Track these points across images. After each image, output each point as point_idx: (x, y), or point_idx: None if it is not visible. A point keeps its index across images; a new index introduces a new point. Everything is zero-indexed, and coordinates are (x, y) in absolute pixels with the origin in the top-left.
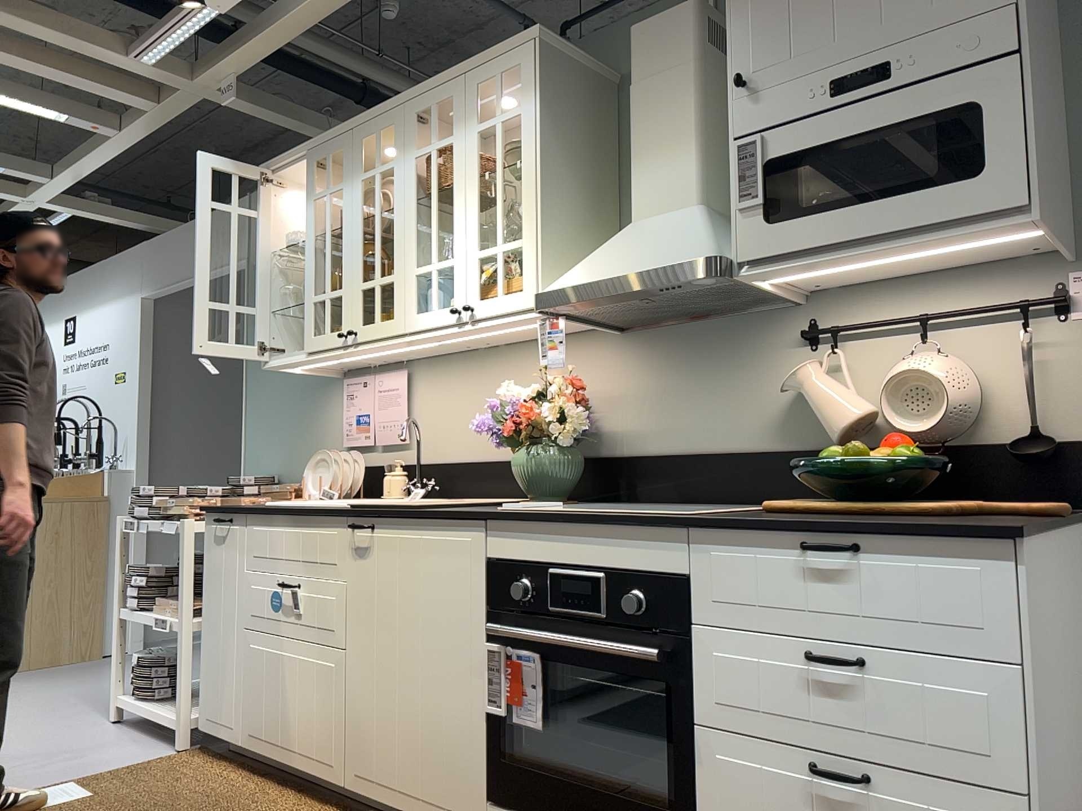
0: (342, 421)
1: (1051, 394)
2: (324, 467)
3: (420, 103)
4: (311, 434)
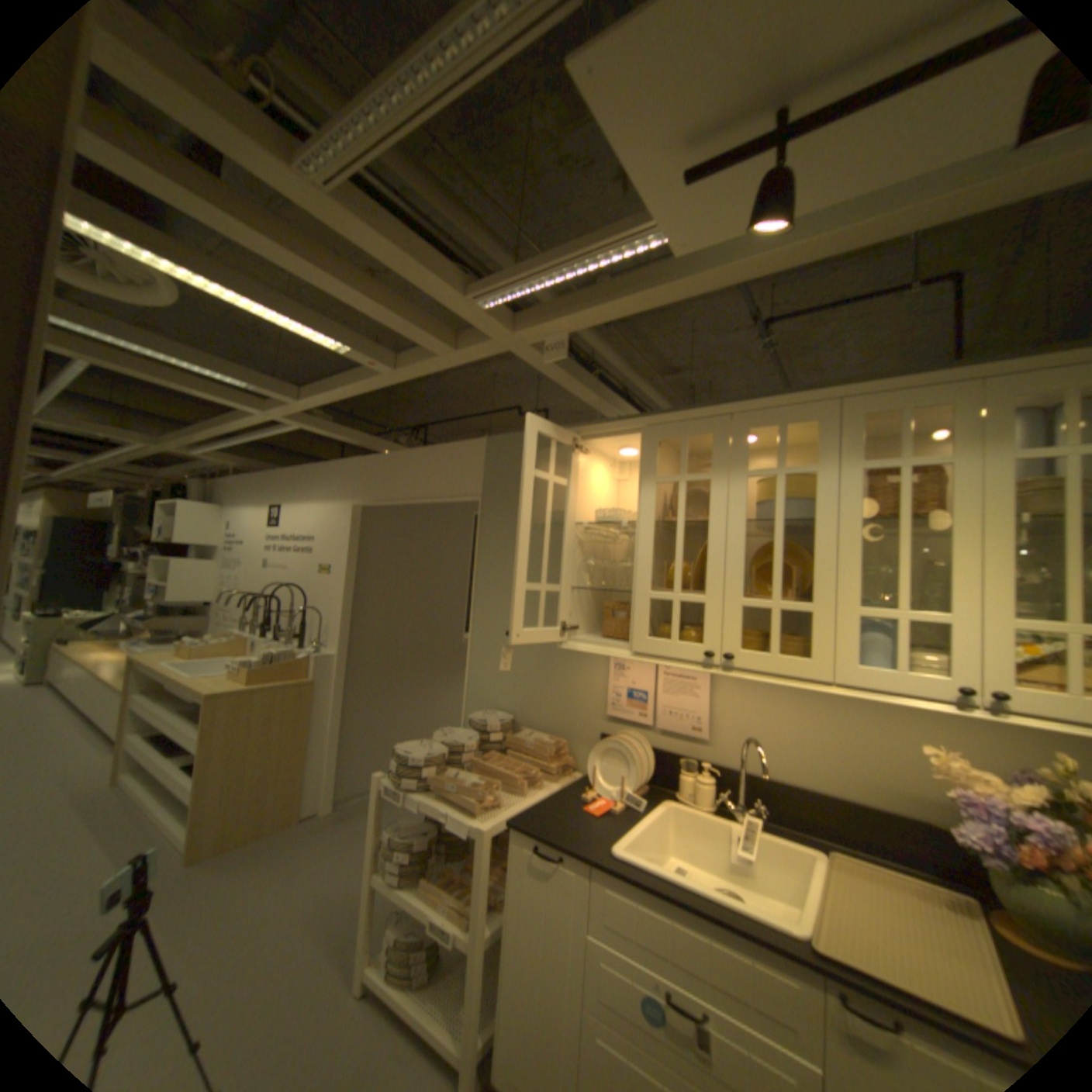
0: (602, 686)
1: None
2: (613, 757)
3: (877, 401)
4: (557, 687)
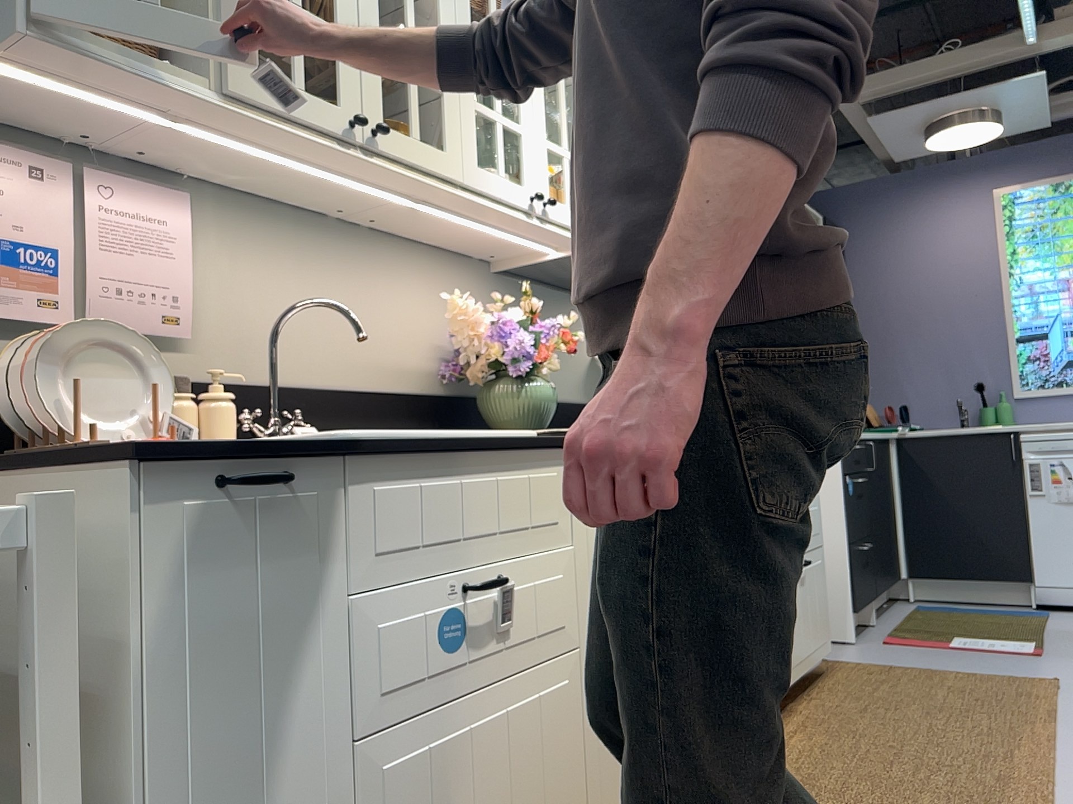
0: None
1: None
2: (81, 363)
3: None
4: None
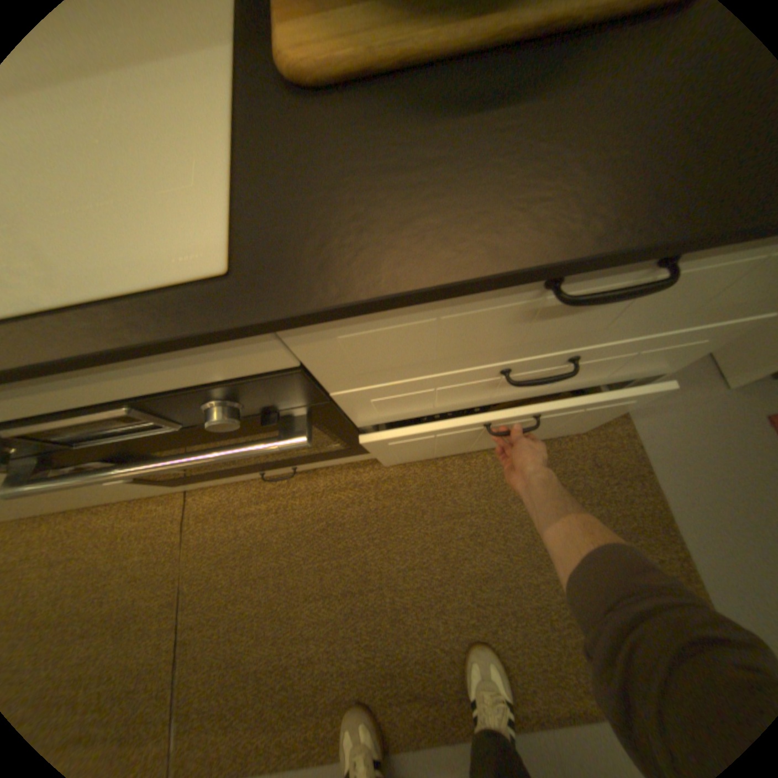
0: None
1: None
2: None
3: None
4: None
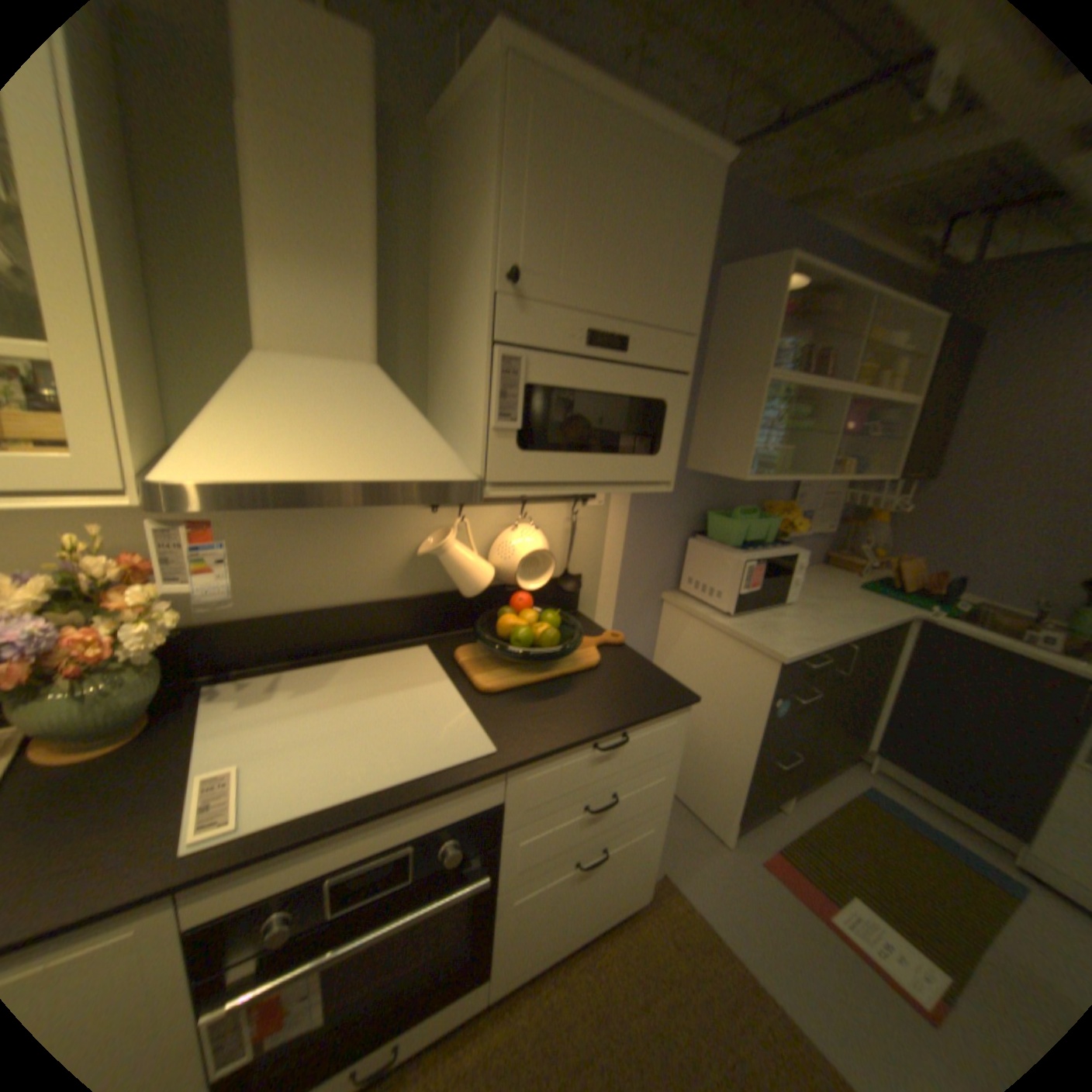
0: None
1: (574, 548)
2: None
3: None
4: None
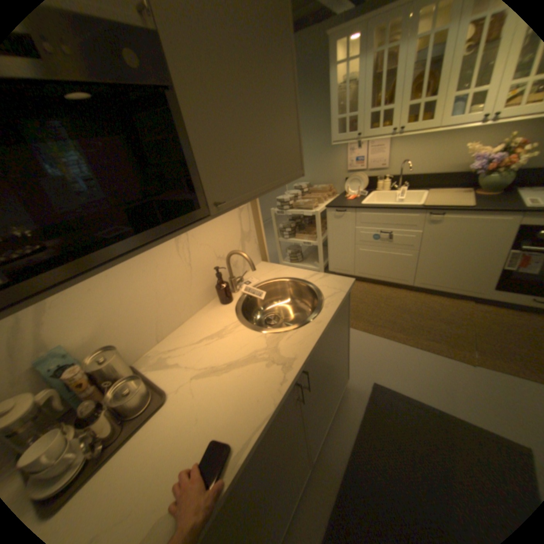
0: (345, 160)
1: None
2: (355, 182)
3: None
4: (326, 166)
